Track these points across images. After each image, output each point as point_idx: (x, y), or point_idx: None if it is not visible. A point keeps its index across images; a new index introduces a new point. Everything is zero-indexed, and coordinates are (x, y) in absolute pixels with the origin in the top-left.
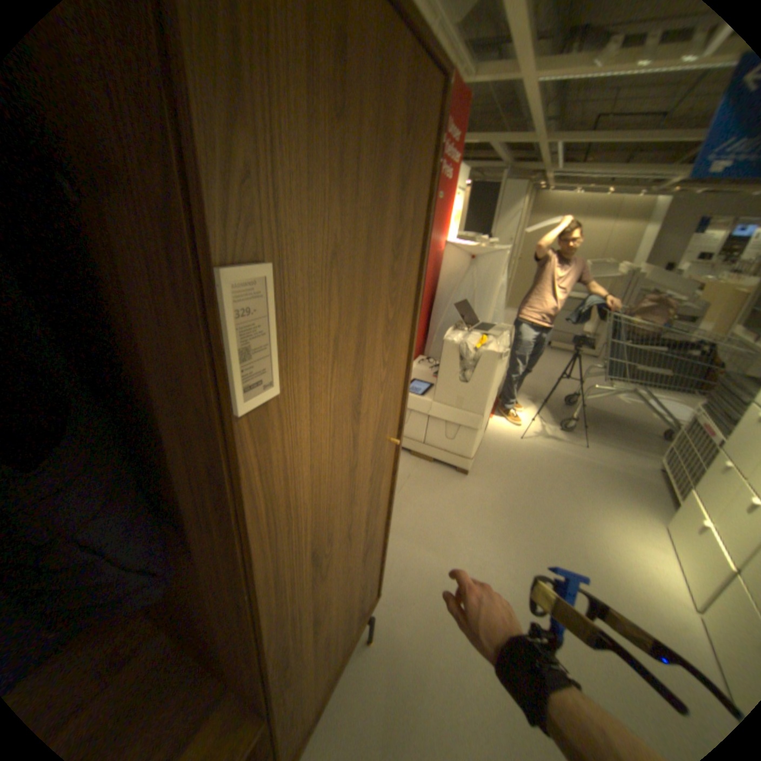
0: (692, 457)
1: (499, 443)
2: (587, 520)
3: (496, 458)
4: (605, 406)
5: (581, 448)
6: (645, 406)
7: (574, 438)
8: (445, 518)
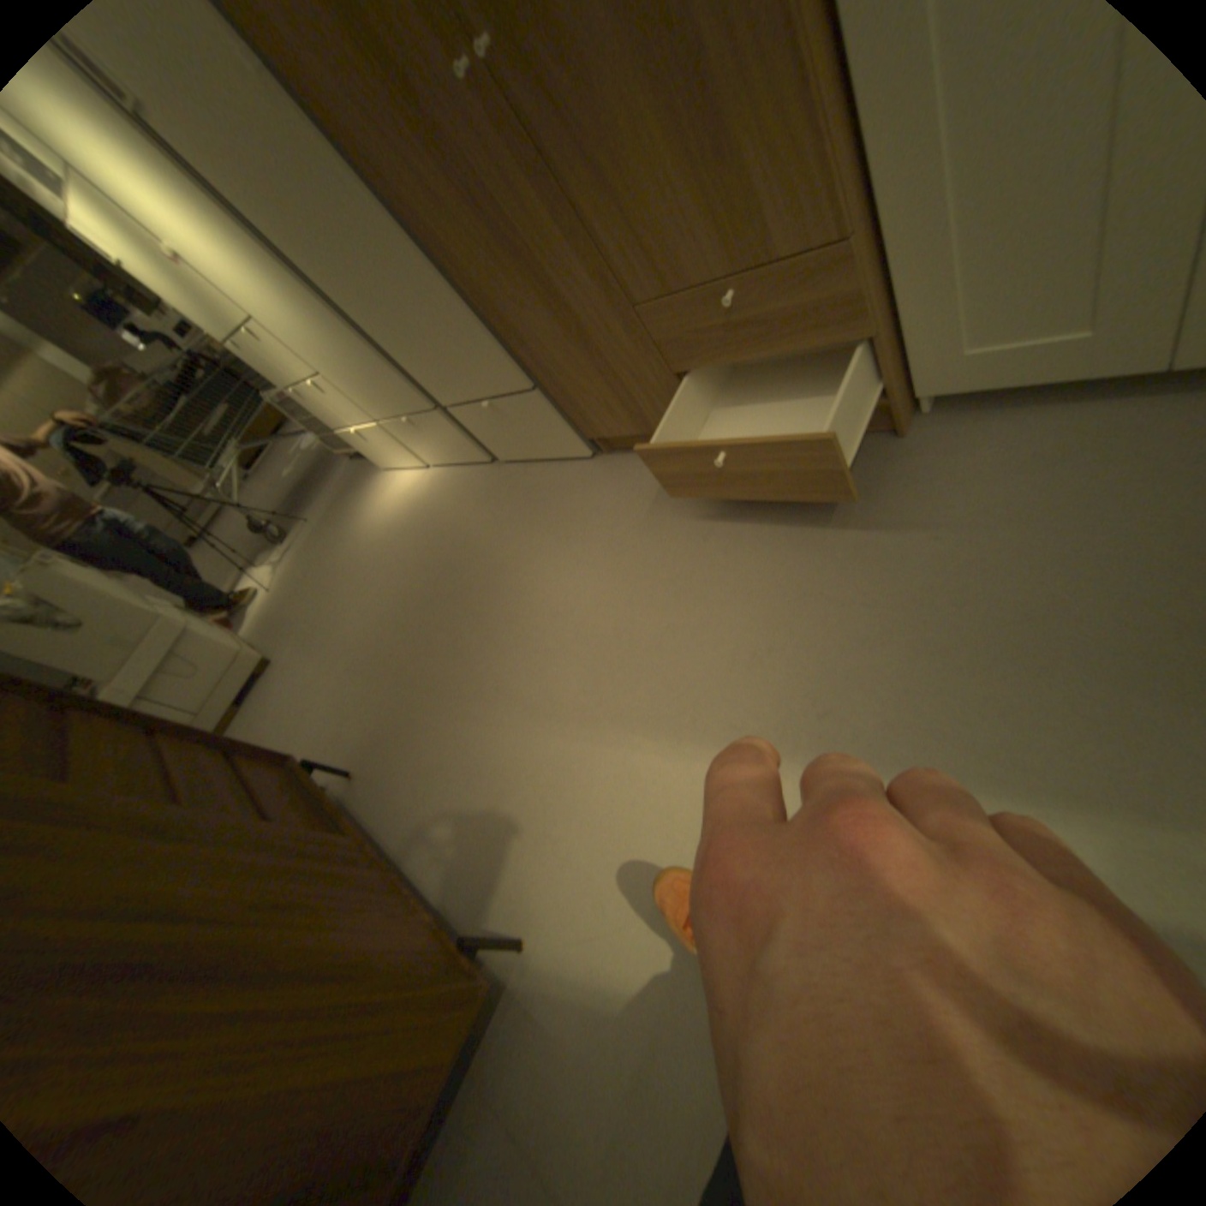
0: (319, 425)
1: (261, 620)
2: (354, 538)
3: (272, 625)
4: (285, 494)
5: (305, 529)
6: (303, 455)
7: (294, 534)
8: (295, 691)
